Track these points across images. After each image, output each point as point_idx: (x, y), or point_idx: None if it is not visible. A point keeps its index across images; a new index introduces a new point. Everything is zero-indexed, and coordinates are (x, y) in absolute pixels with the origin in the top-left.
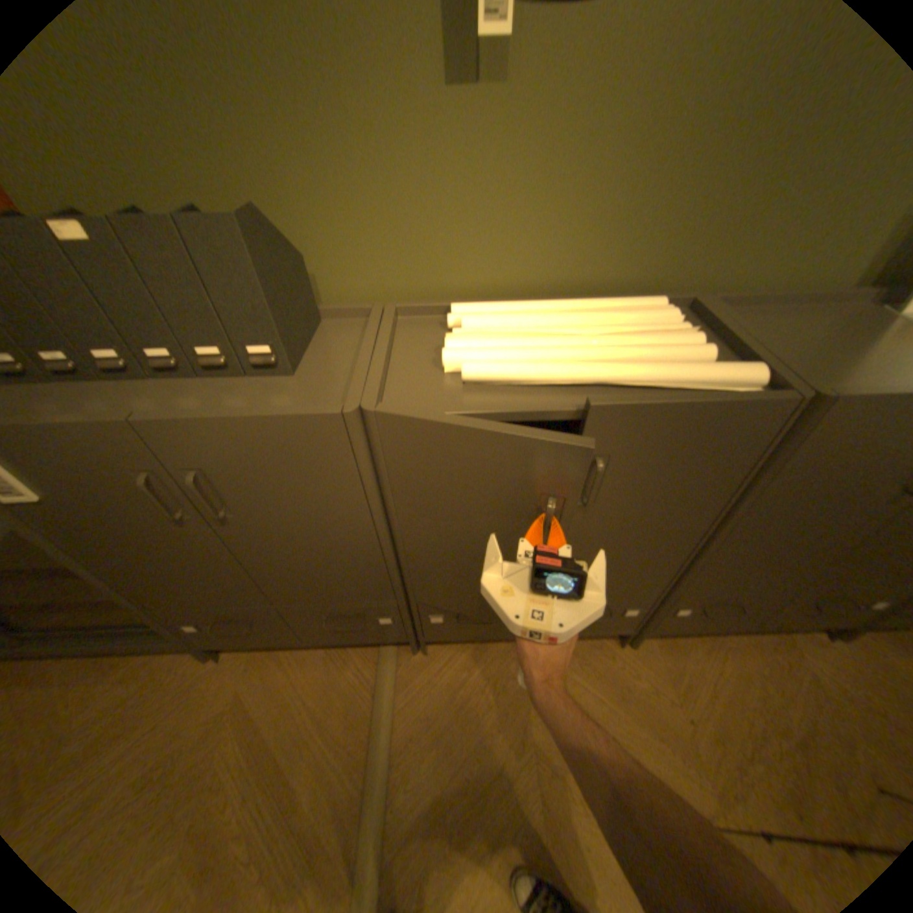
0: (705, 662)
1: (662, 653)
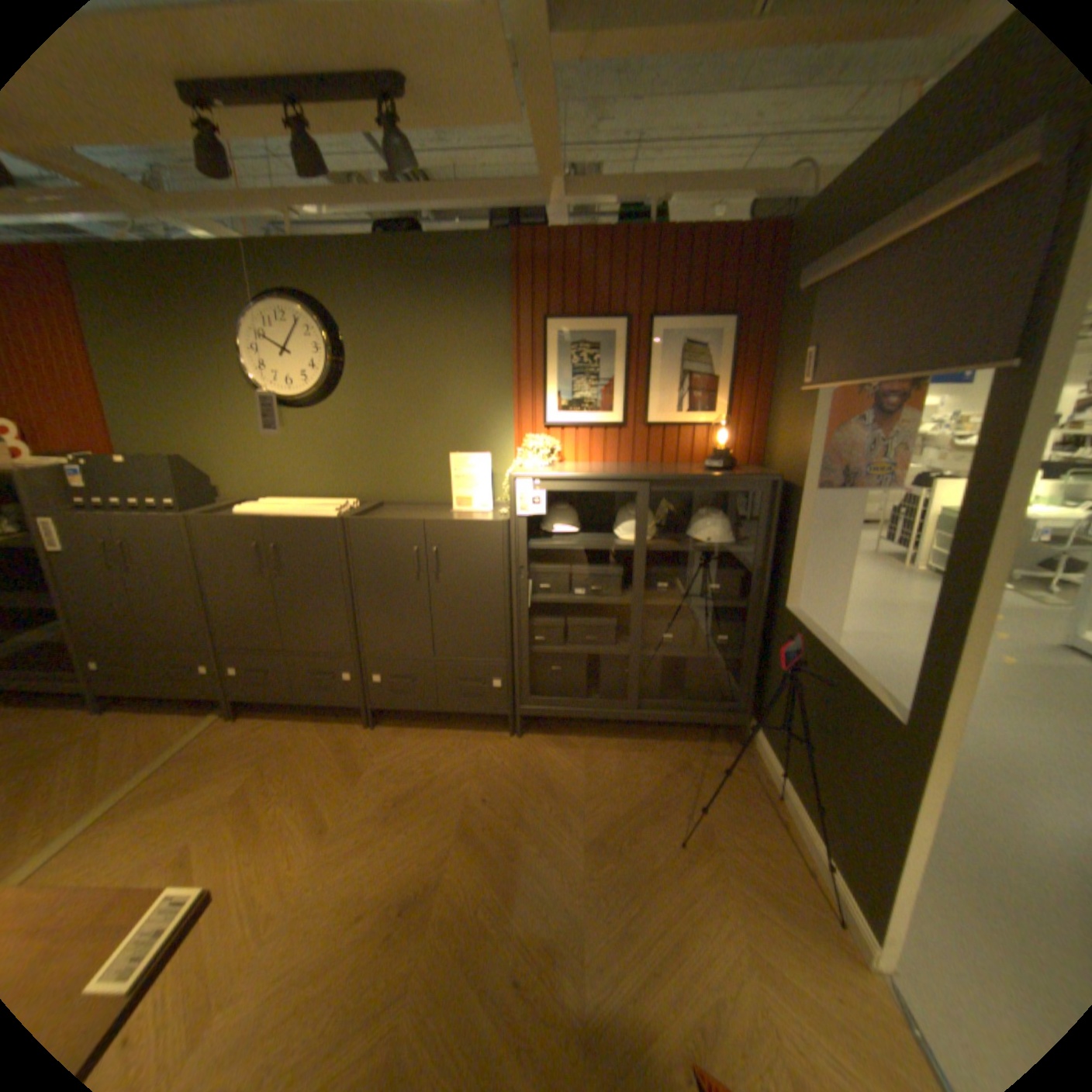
0: (412, 740)
1: (388, 734)
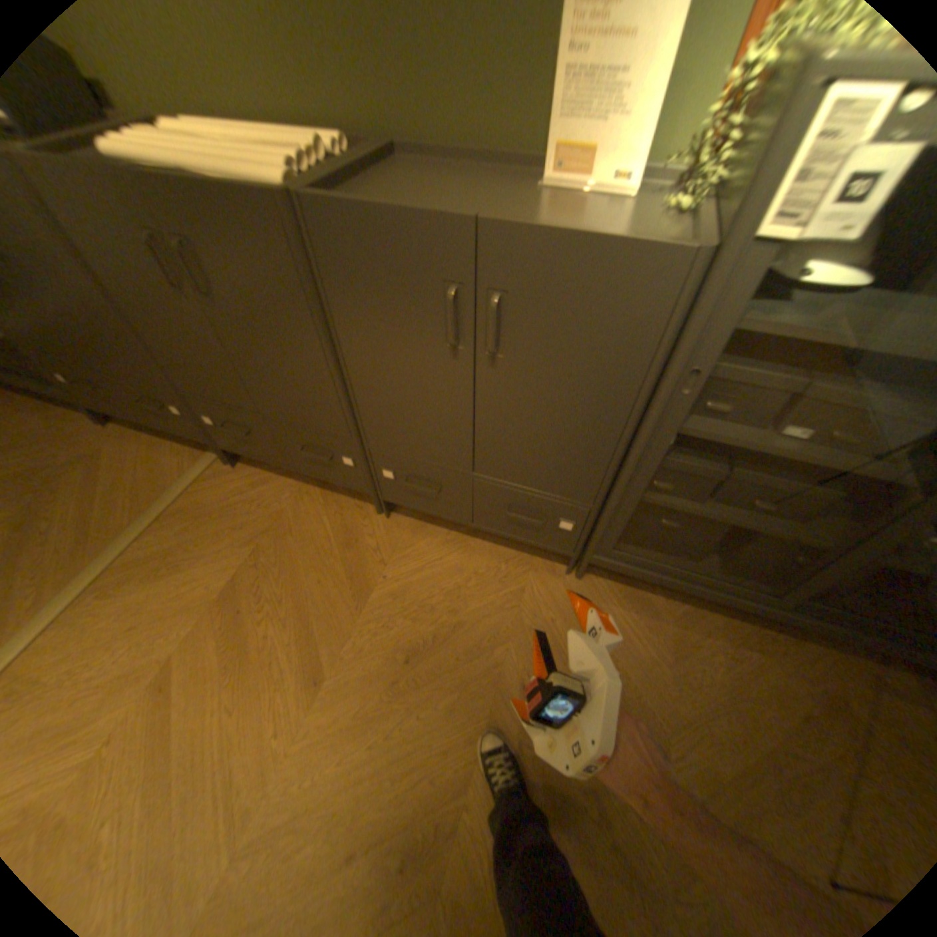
0: (435, 545)
1: (406, 528)
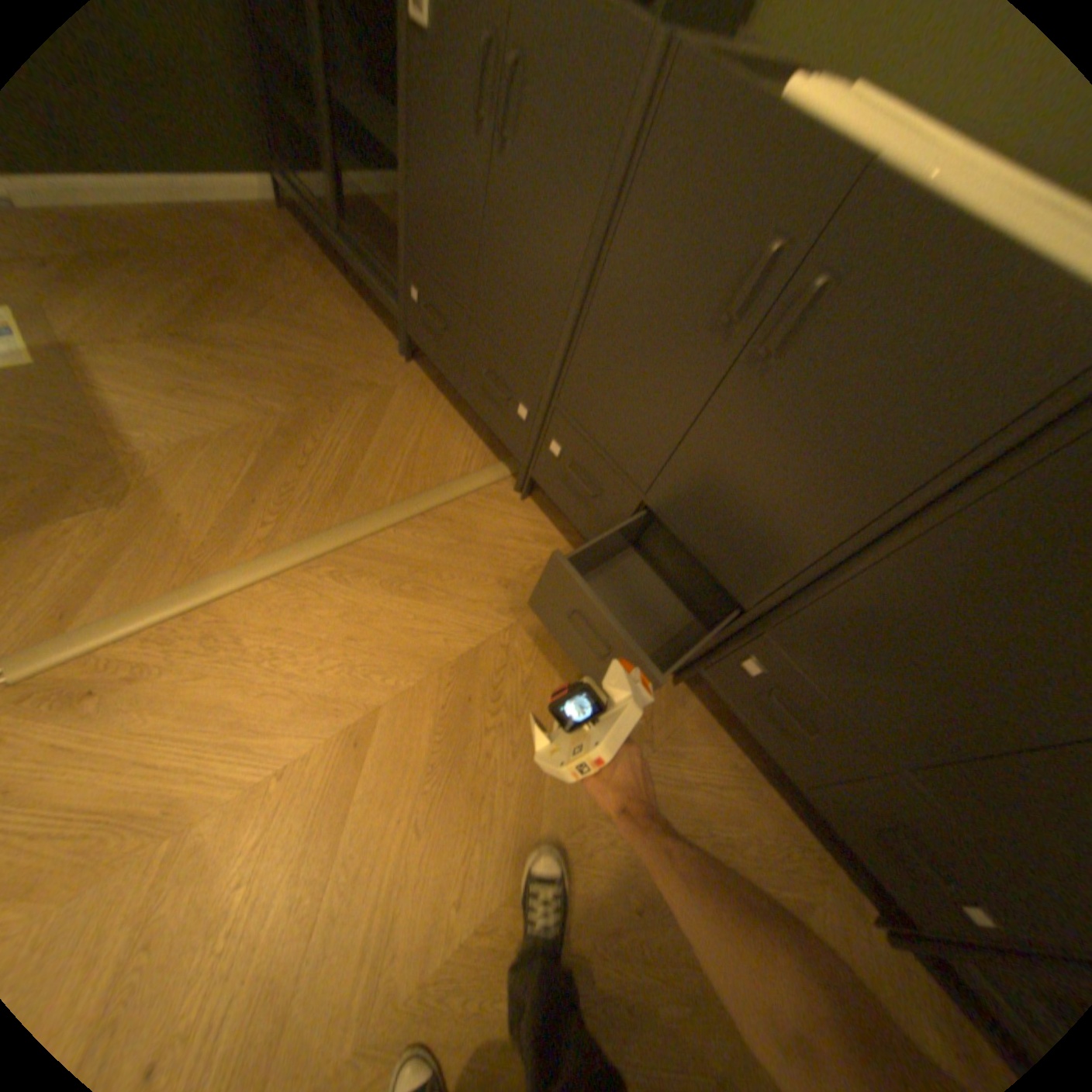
0: (722, 765)
1: (694, 714)
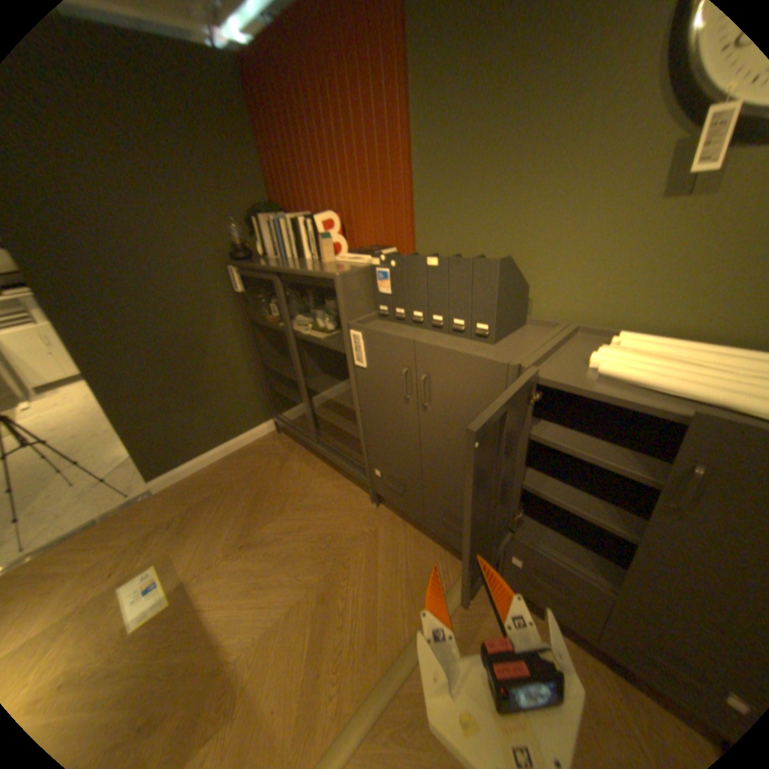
0: None
1: None
